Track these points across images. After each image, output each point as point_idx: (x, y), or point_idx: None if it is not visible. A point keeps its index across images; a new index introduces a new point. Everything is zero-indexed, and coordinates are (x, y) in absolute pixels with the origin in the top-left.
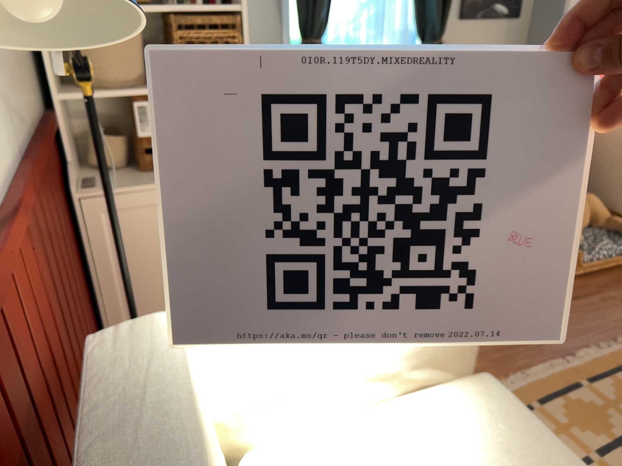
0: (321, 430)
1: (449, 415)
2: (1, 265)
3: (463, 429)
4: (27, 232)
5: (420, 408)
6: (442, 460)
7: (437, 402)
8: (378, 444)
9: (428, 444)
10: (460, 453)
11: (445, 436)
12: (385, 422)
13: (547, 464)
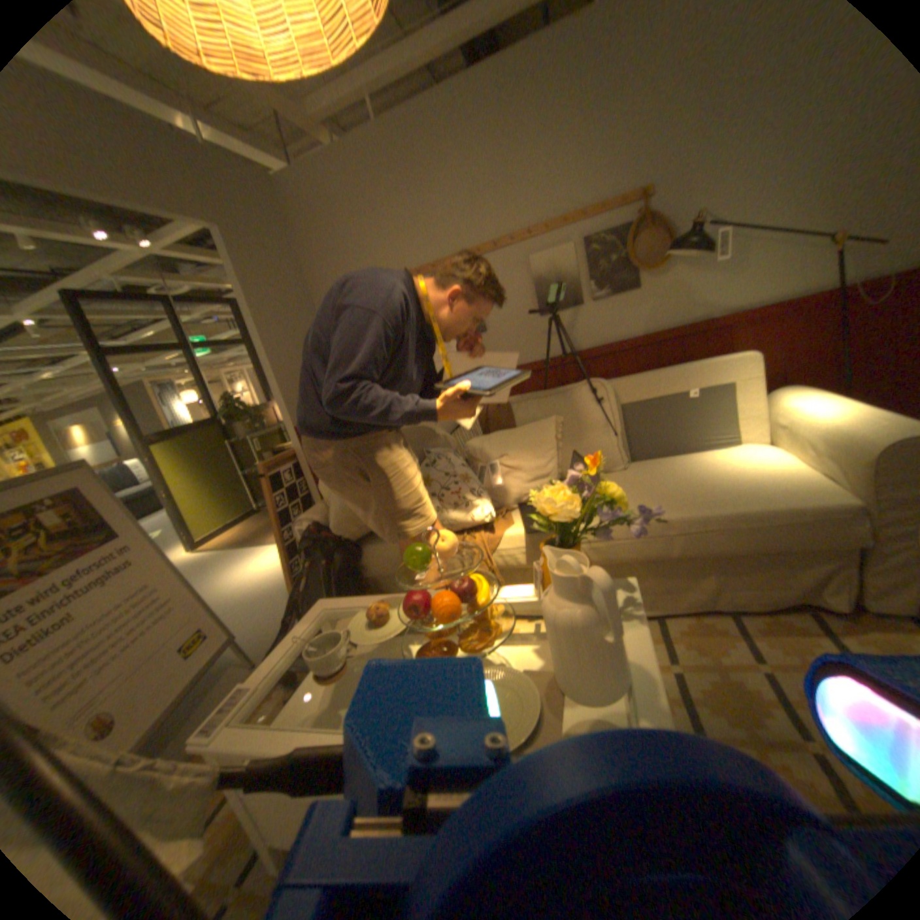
0: (787, 455)
1: (799, 482)
2: (760, 322)
3: (783, 484)
4: (822, 318)
5: (808, 476)
6: (754, 476)
7: (816, 481)
8: (772, 465)
9: (769, 474)
10: (760, 480)
11: (776, 479)
12: (793, 467)
13: (746, 500)
